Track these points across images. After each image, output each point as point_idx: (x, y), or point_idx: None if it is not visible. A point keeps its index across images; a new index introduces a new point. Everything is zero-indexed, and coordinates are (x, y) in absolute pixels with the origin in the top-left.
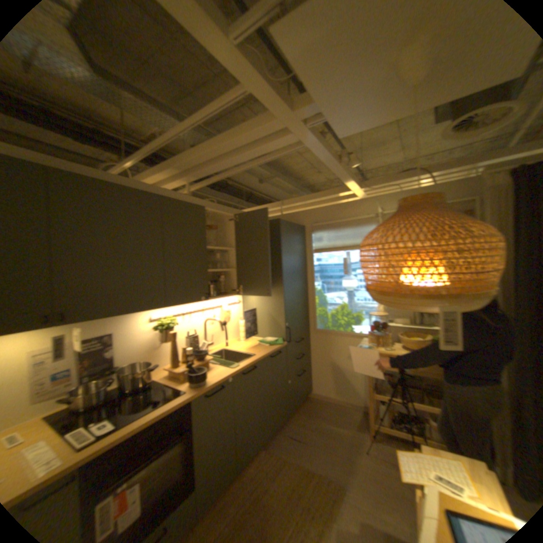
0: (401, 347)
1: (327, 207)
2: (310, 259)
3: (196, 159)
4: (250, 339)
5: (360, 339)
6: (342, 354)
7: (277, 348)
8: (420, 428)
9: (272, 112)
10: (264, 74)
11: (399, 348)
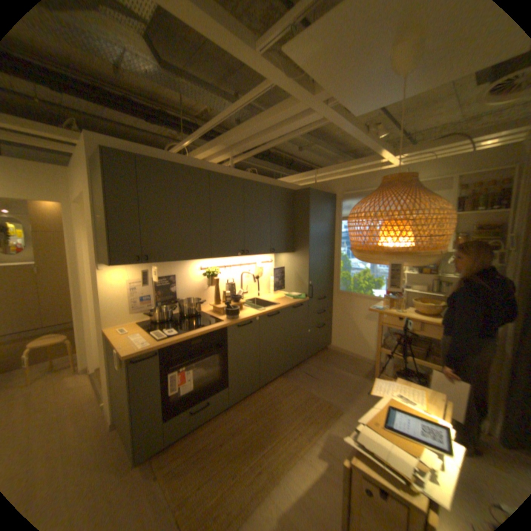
0: (413, 310)
1: (358, 175)
2: (338, 225)
3: (236, 137)
4: (278, 292)
5: (377, 302)
6: (360, 313)
7: (299, 301)
8: (422, 382)
9: (296, 96)
10: (285, 70)
11: (411, 311)
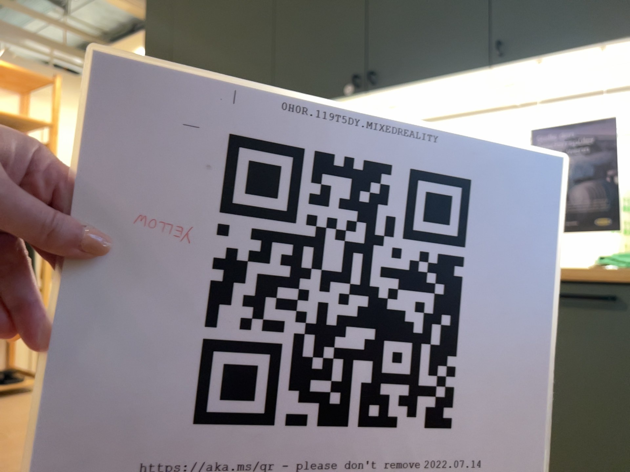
0: None
1: None
2: None
3: None
4: None
5: None
6: None
7: (609, 276)
8: None
9: None
10: None
11: None
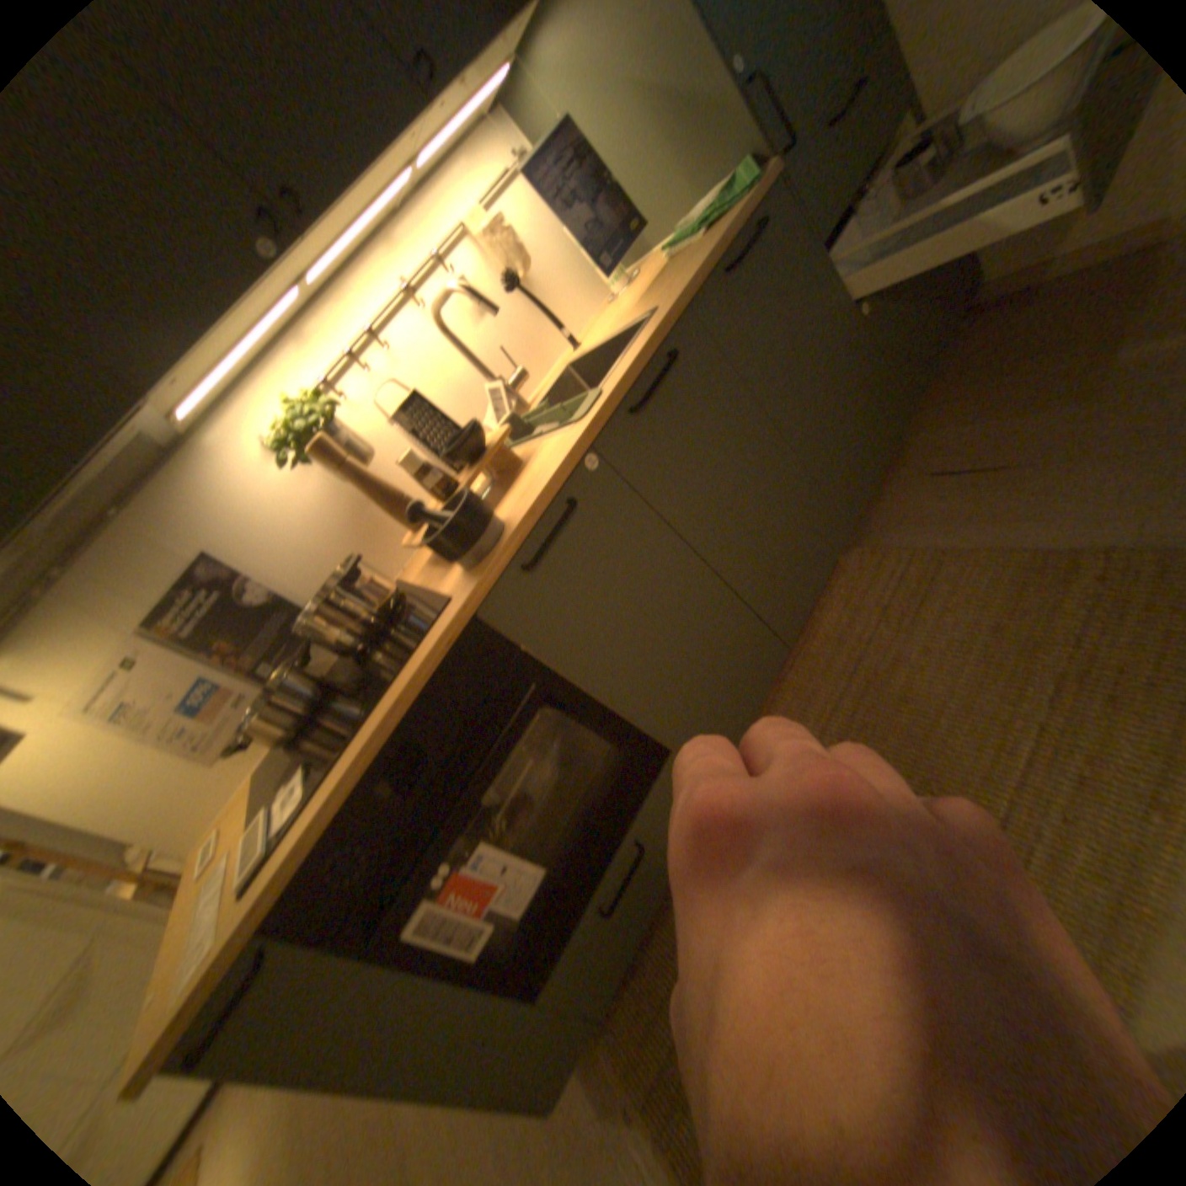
0: None
1: None
2: None
3: None
4: (643, 261)
5: None
6: None
7: (742, 208)
8: None
9: None
10: None
11: None
